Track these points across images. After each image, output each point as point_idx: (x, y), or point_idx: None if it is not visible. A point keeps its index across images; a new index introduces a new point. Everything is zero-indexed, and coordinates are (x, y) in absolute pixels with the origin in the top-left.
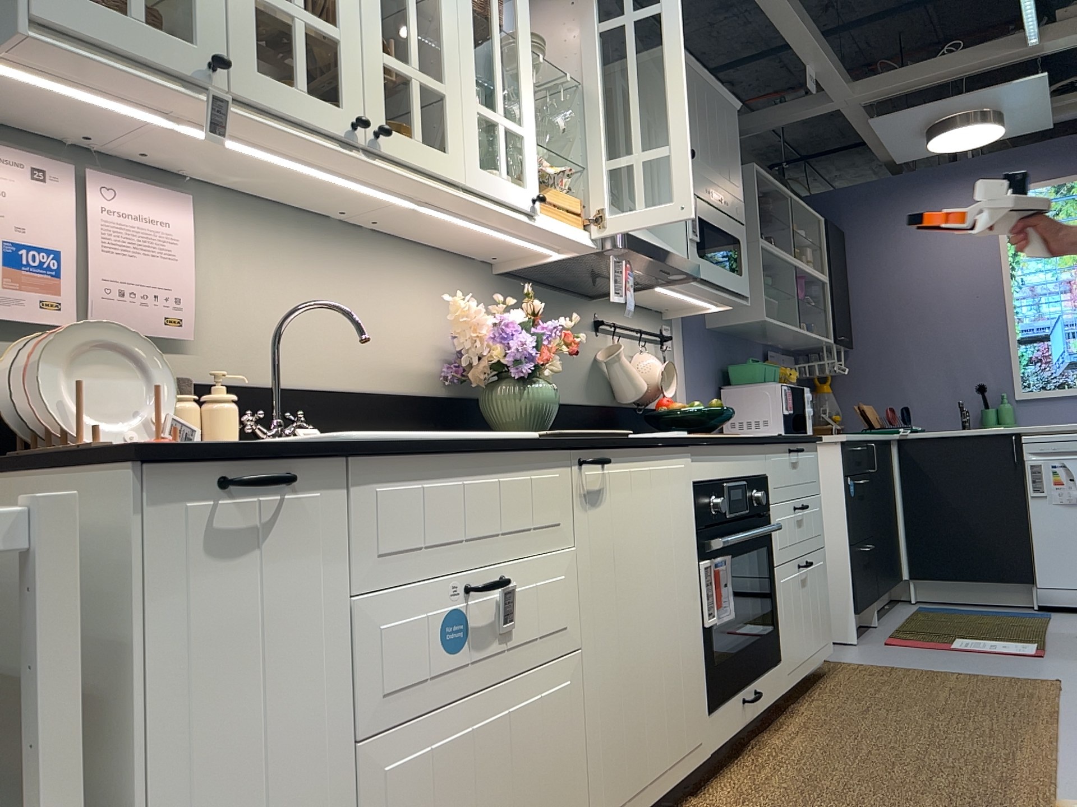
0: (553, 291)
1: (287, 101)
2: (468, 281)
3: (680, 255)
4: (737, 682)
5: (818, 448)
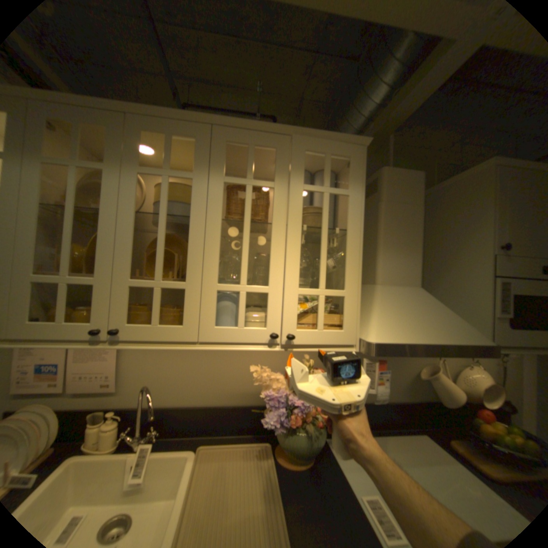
0: None
1: (48, 330)
2: None
3: (470, 340)
4: None
5: None
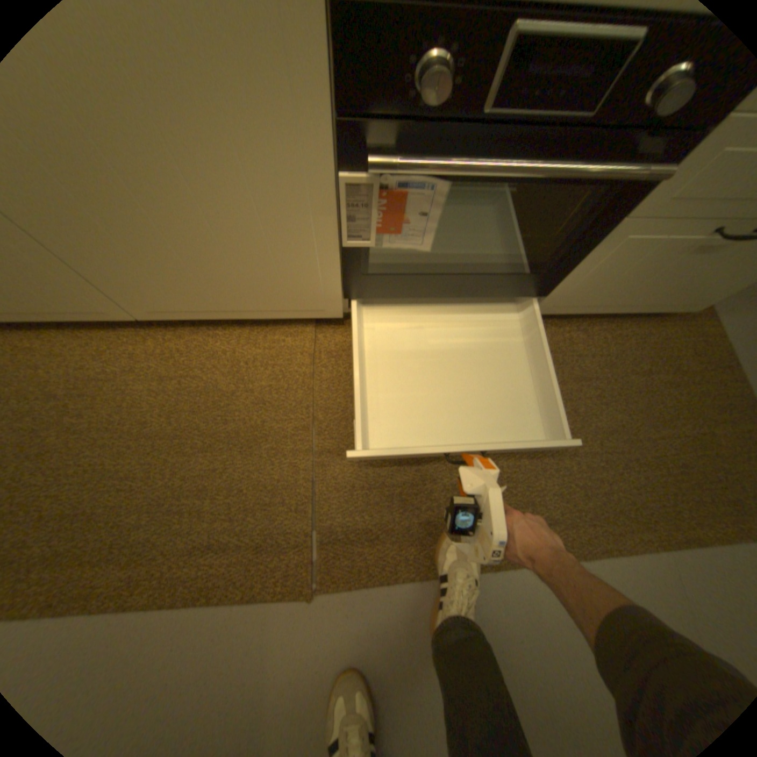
0: None
1: None
2: None
3: None
4: (419, 292)
5: None
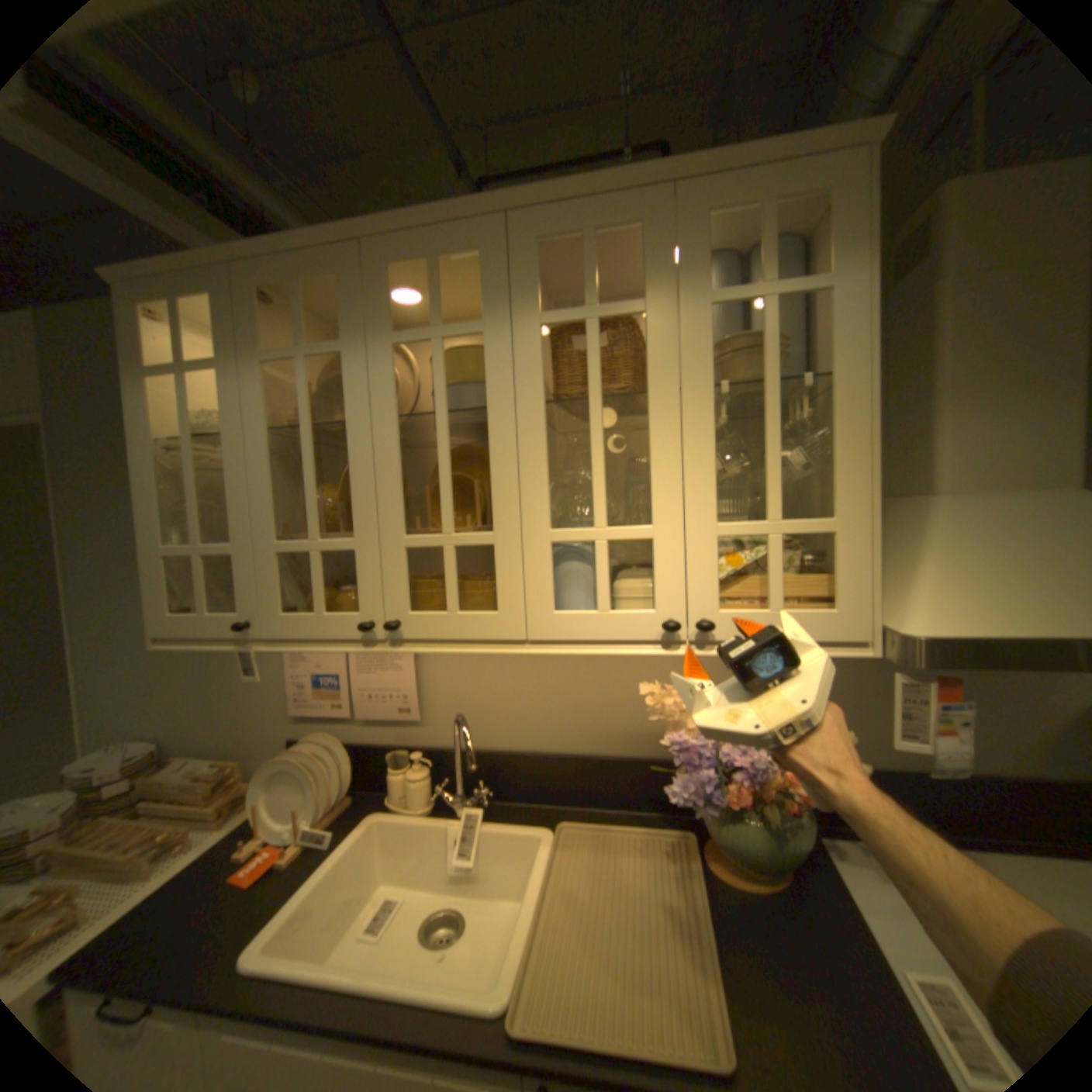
0: None
1: (307, 626)
2: None
3: None
4: None
5: None
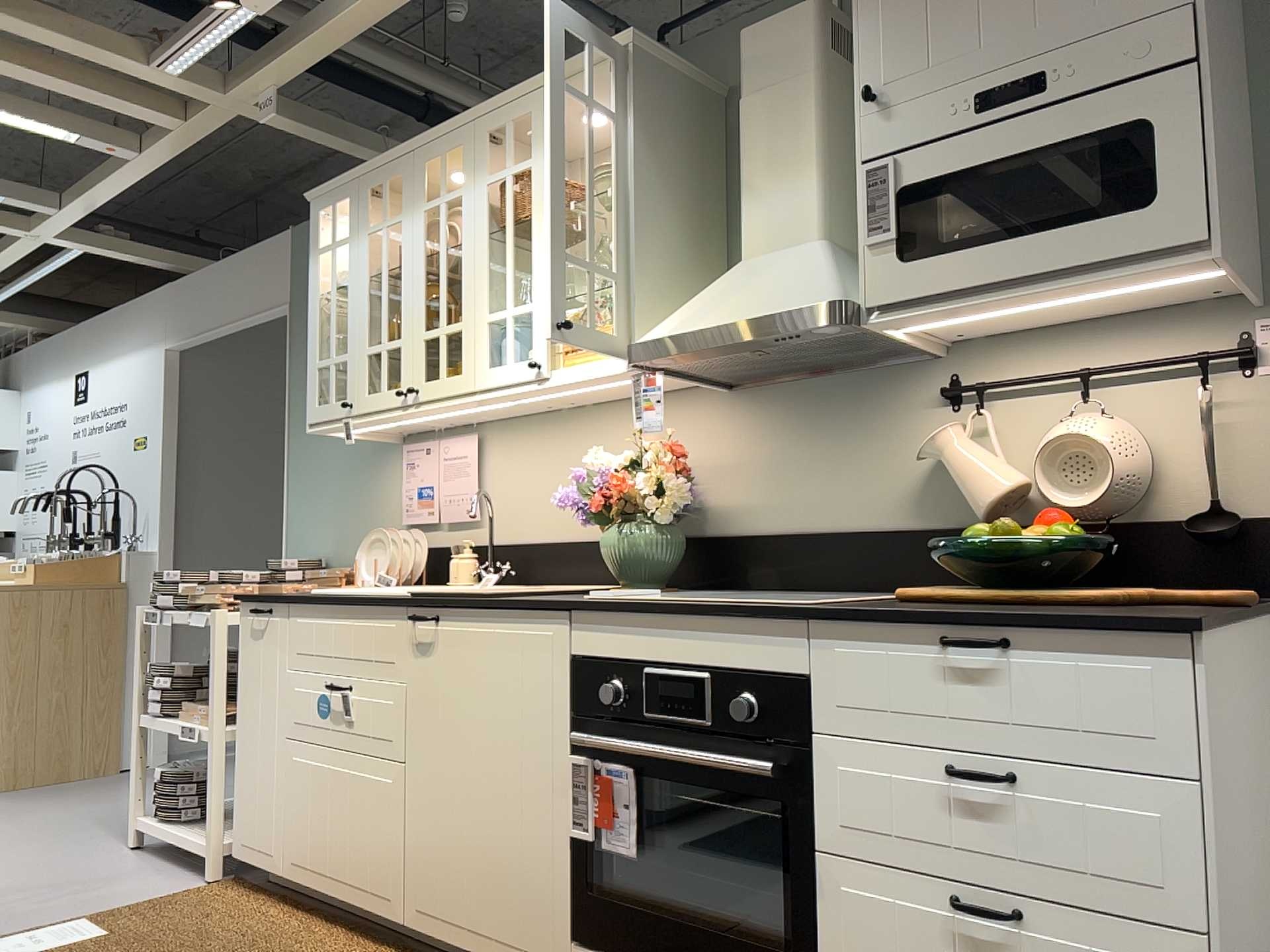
0: (833, 375)
1: (376, 401)
2: (689, 412)
3: (790, 304)
4: None
5: (1197, 648)
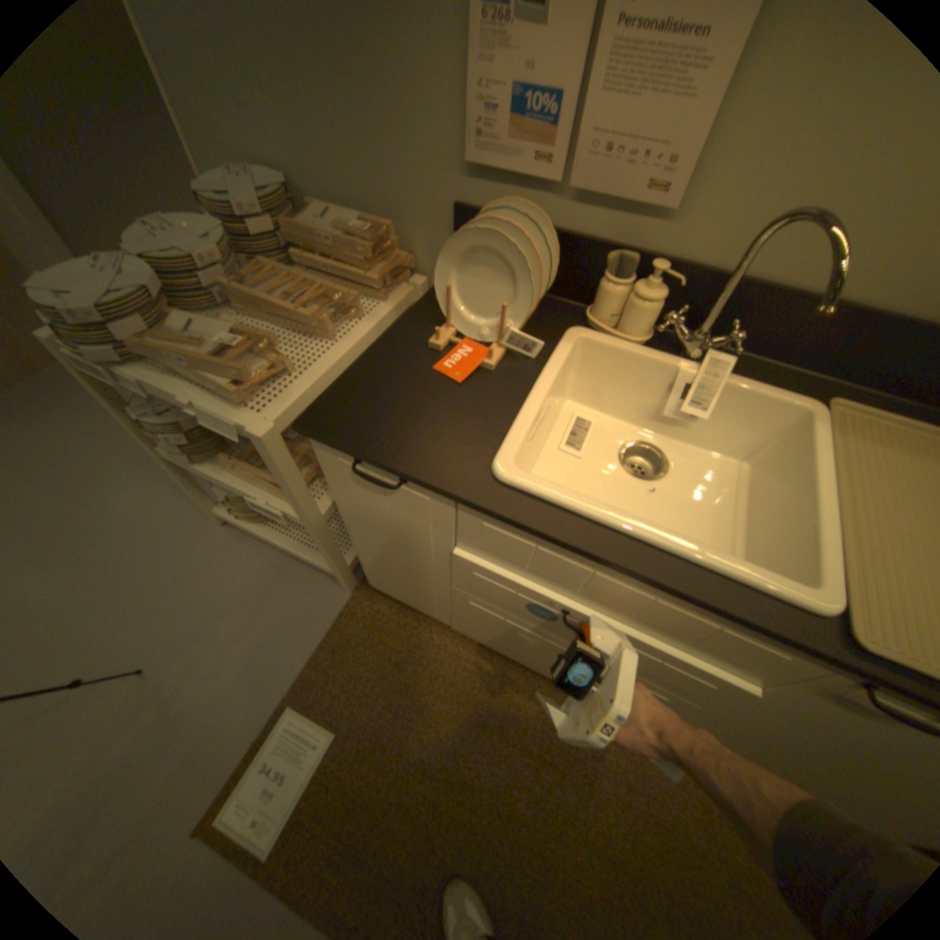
0: None
1: None
2: None
3: None
4: None
5: None
